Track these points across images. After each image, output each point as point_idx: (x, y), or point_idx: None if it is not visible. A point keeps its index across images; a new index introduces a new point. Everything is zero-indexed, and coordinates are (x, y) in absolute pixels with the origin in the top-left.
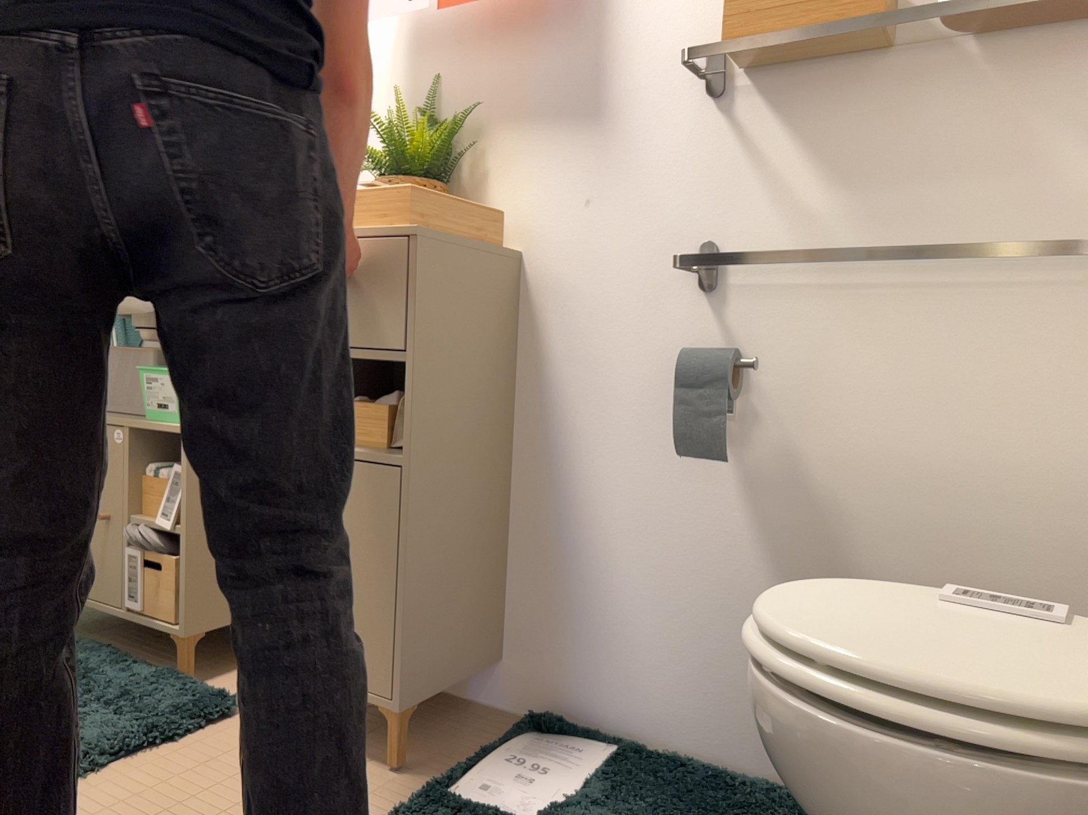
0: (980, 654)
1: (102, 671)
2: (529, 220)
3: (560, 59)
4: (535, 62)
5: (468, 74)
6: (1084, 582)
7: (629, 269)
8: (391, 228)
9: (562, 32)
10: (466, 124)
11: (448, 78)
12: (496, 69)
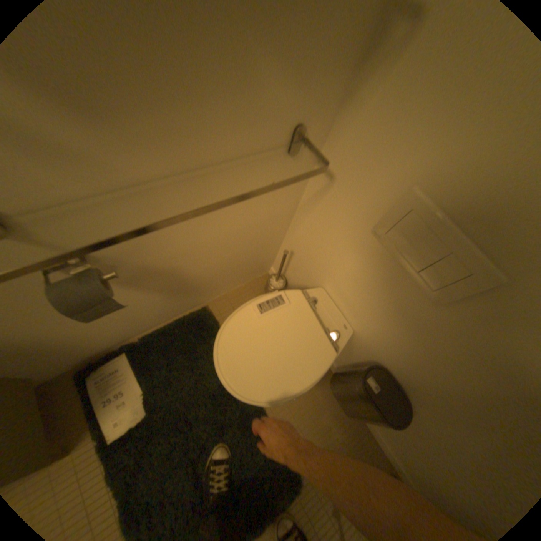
0: (293, 352)
1: None
2: None
3: None
4: None
5: None
6: (254, 240)
7: None
8: None
9: None
10: None
11: None
12: None
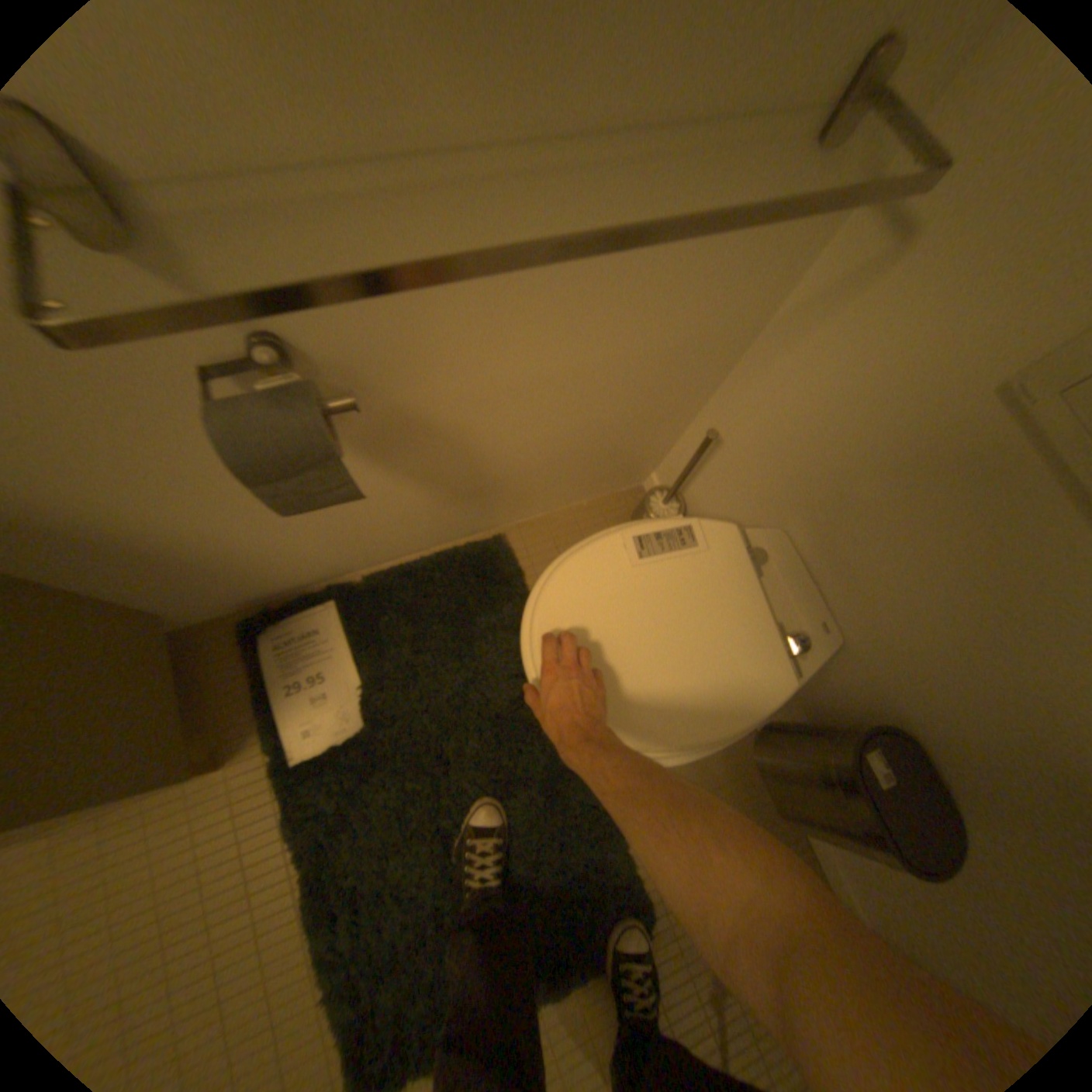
0: (706, 661)
1: None
2: None
3: None
4: None
5: None
6: (644, 397)
7: None
8: None
9: None
10: None
11: None
12: None
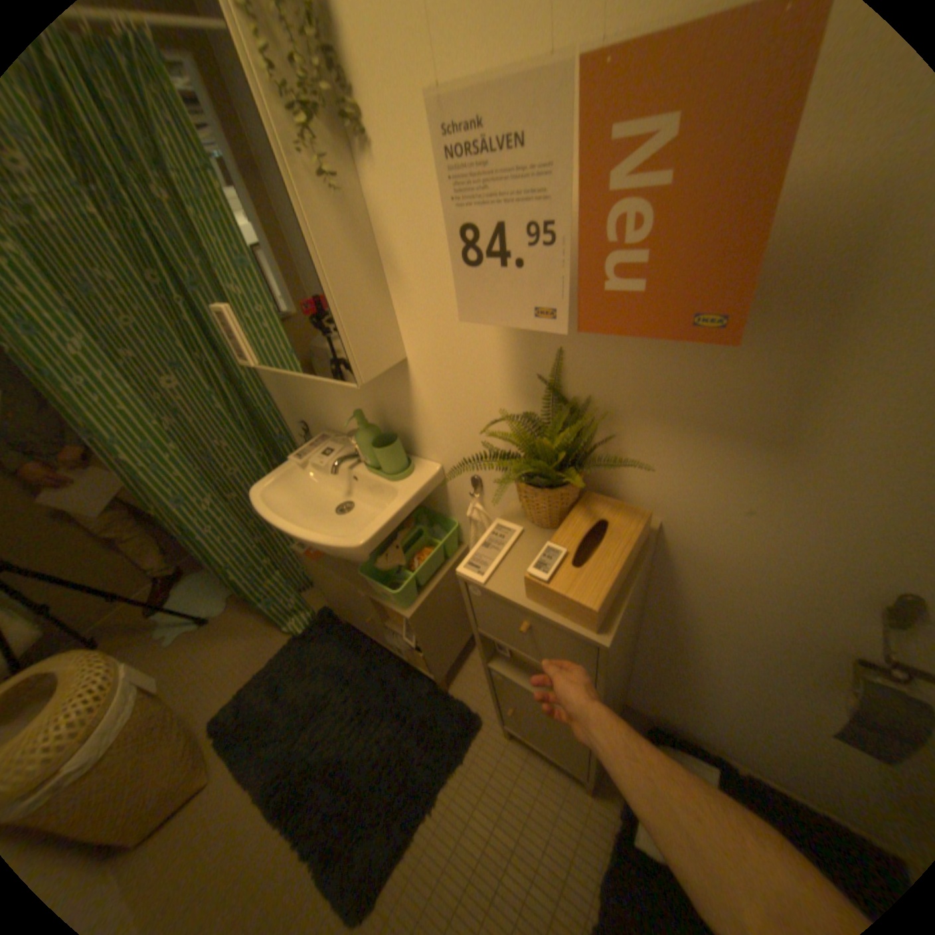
0: None
1: (401, 693)
2: (674, 501)
3: (742, 367)
4: (702, 363)
5: (601, 354)
6: None
7: (792, 573)
8: (578, 628)
9: (751, 334)
10: (599, 403)
11: (574, 352)
12: (641, 358)
